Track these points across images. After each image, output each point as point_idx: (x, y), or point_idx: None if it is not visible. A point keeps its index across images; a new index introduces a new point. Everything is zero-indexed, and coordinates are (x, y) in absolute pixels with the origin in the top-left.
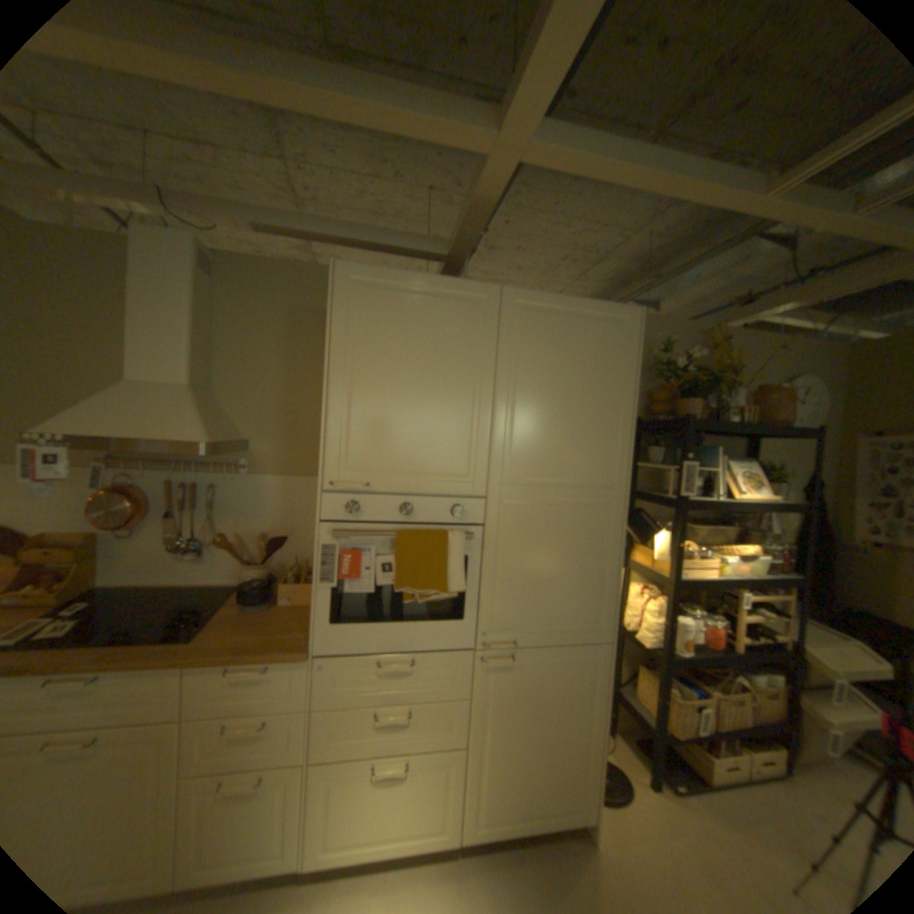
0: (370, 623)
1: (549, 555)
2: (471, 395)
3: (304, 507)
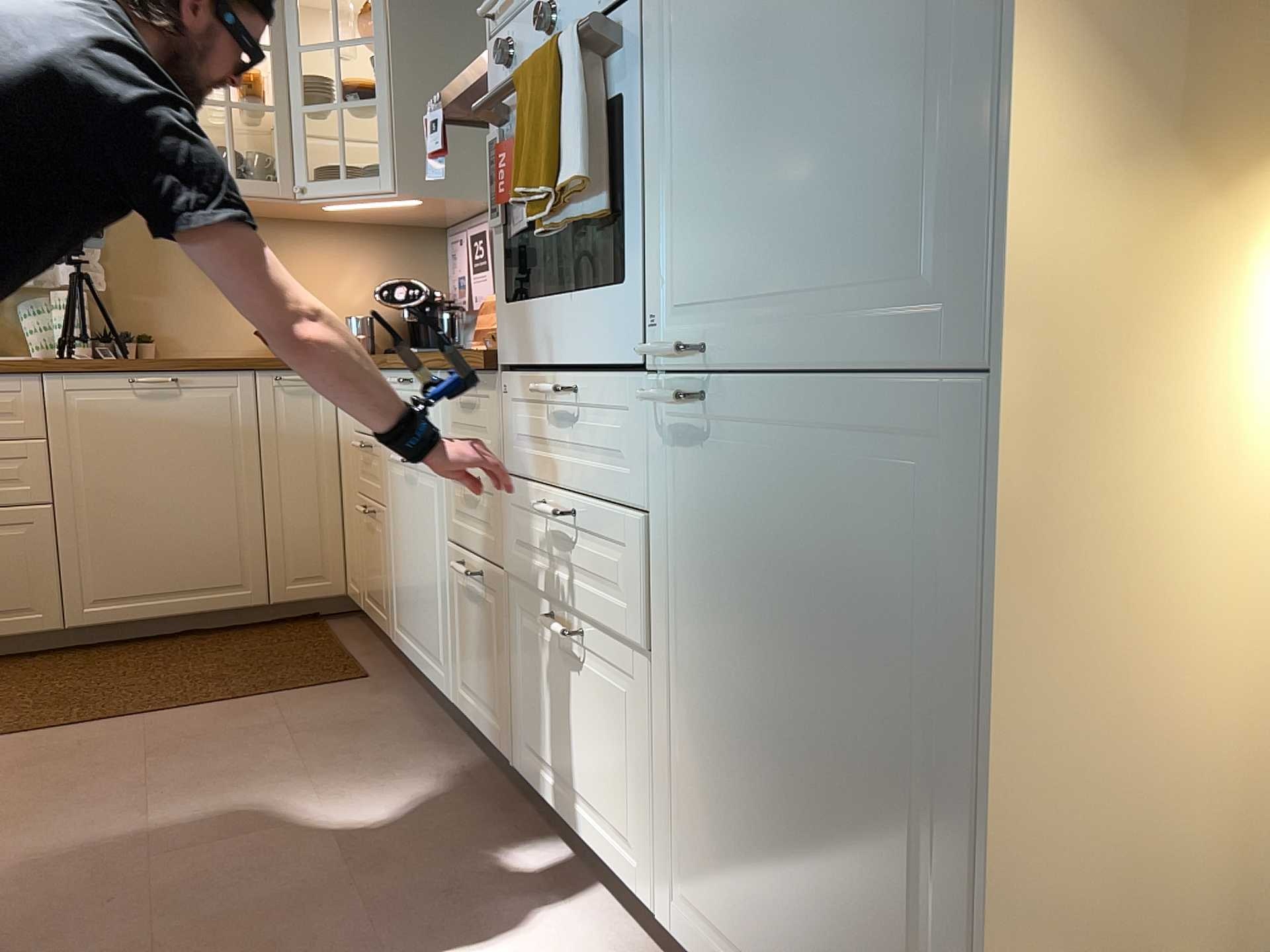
0: (541, 300)
1: (776, 6)
2: None
3: None
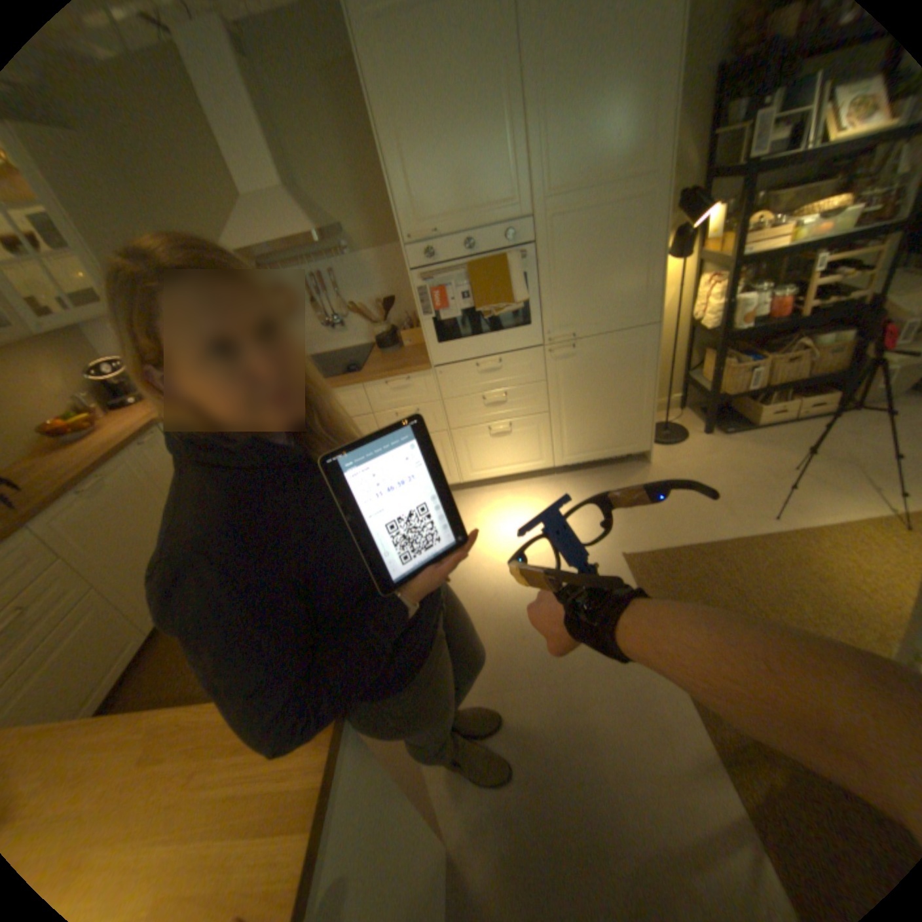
0: (463, 339)
1: (593, 256)
2: (499, 111)
3: (397, 271)
